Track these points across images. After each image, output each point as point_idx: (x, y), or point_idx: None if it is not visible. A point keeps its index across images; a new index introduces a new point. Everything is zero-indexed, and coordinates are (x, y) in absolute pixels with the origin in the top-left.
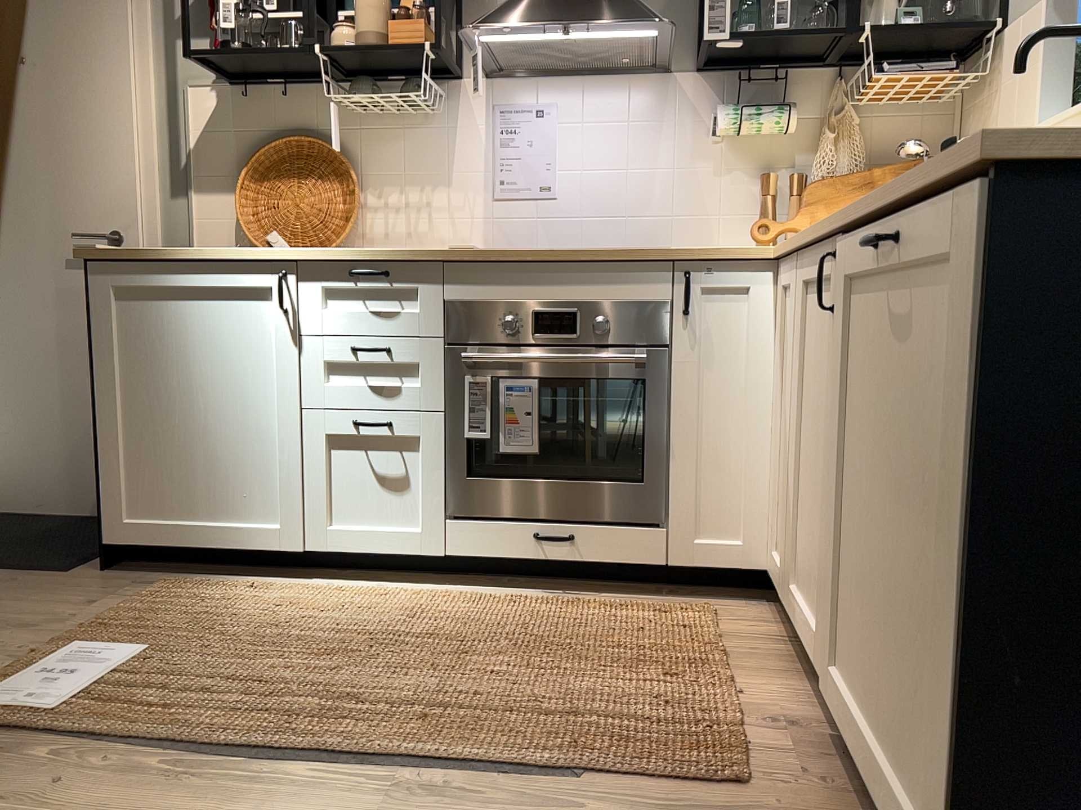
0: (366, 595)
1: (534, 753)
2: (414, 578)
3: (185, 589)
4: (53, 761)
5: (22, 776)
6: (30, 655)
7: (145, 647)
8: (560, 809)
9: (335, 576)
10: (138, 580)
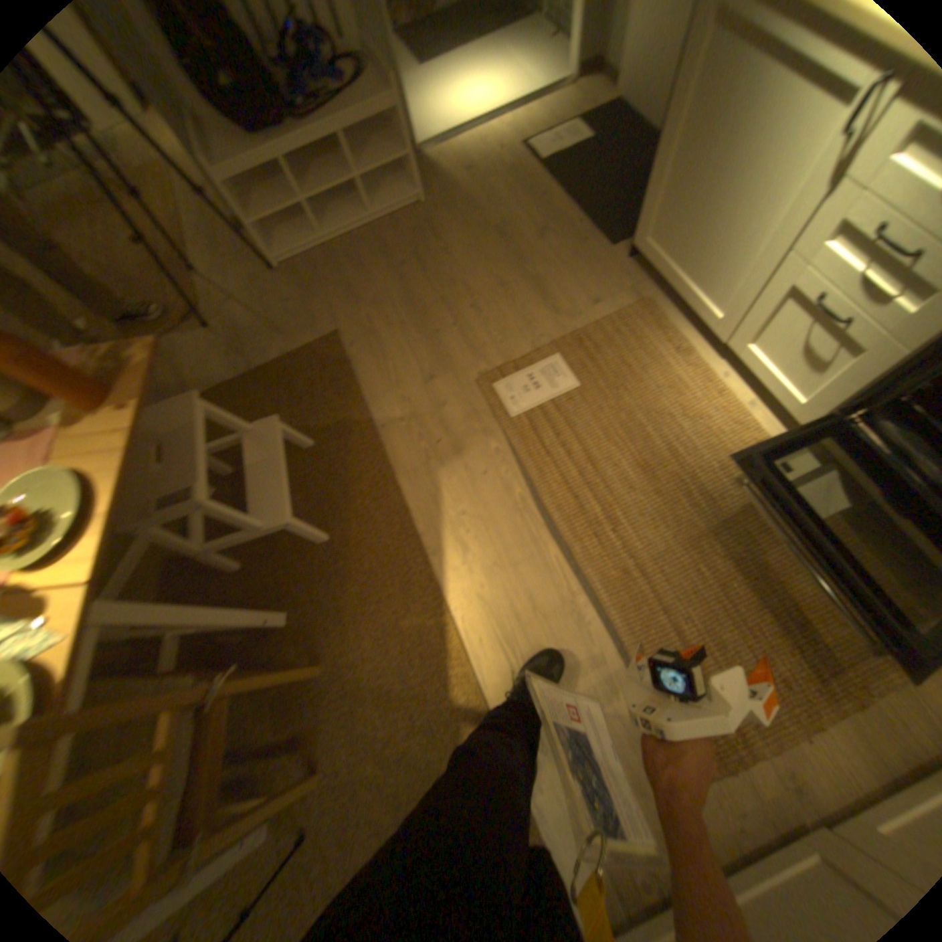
0: (728, 413)
1: (641, 645)
2: (786, 408)
3: (645, 321)
4: (494, 450)
5: (481, 452)
6: (537, 349)
7: (579, 382)
8: (613, 683)
9: (740, 365)
10: (635, 285)
